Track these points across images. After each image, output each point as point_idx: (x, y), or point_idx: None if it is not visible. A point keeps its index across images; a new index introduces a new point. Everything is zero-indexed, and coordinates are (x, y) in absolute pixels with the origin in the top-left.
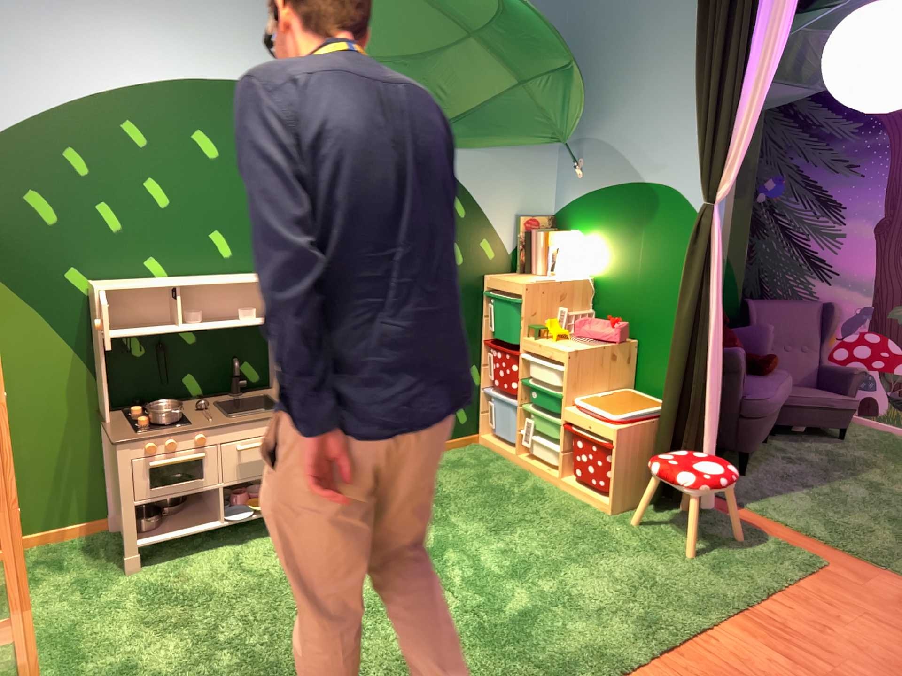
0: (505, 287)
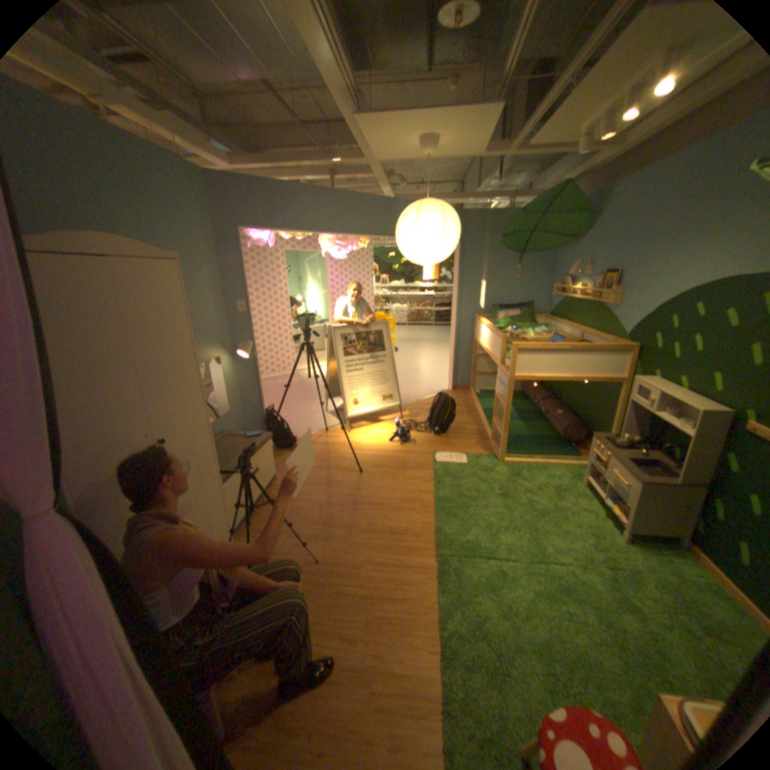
0: None
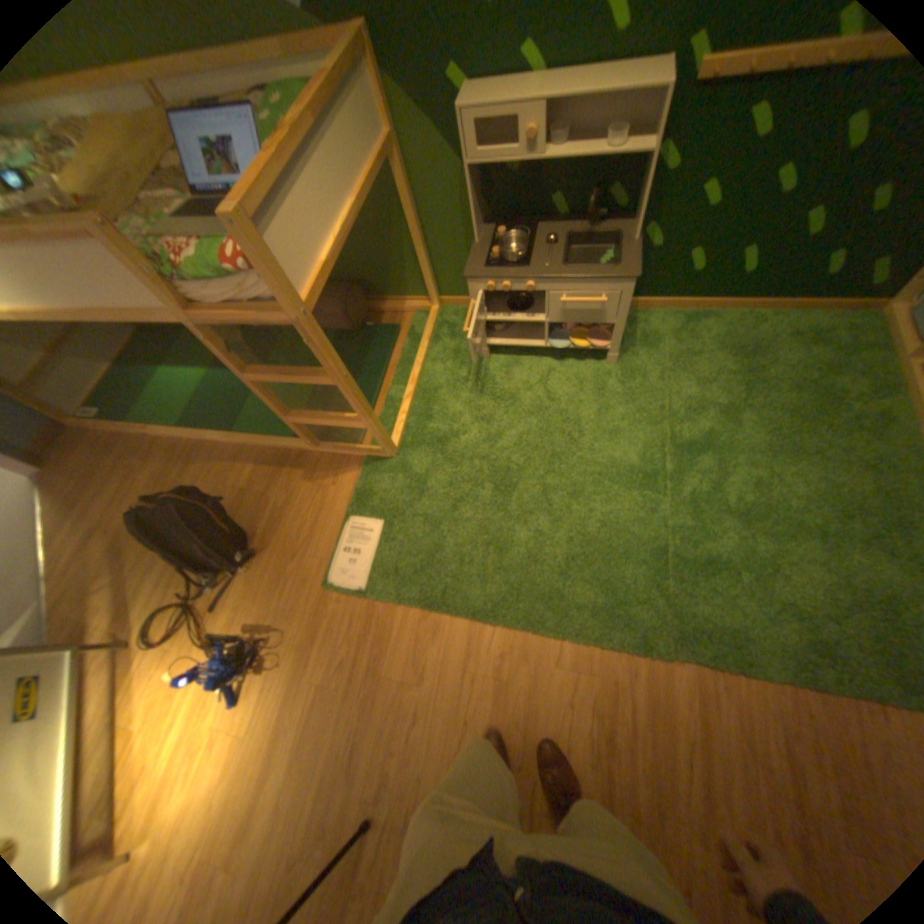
0: None
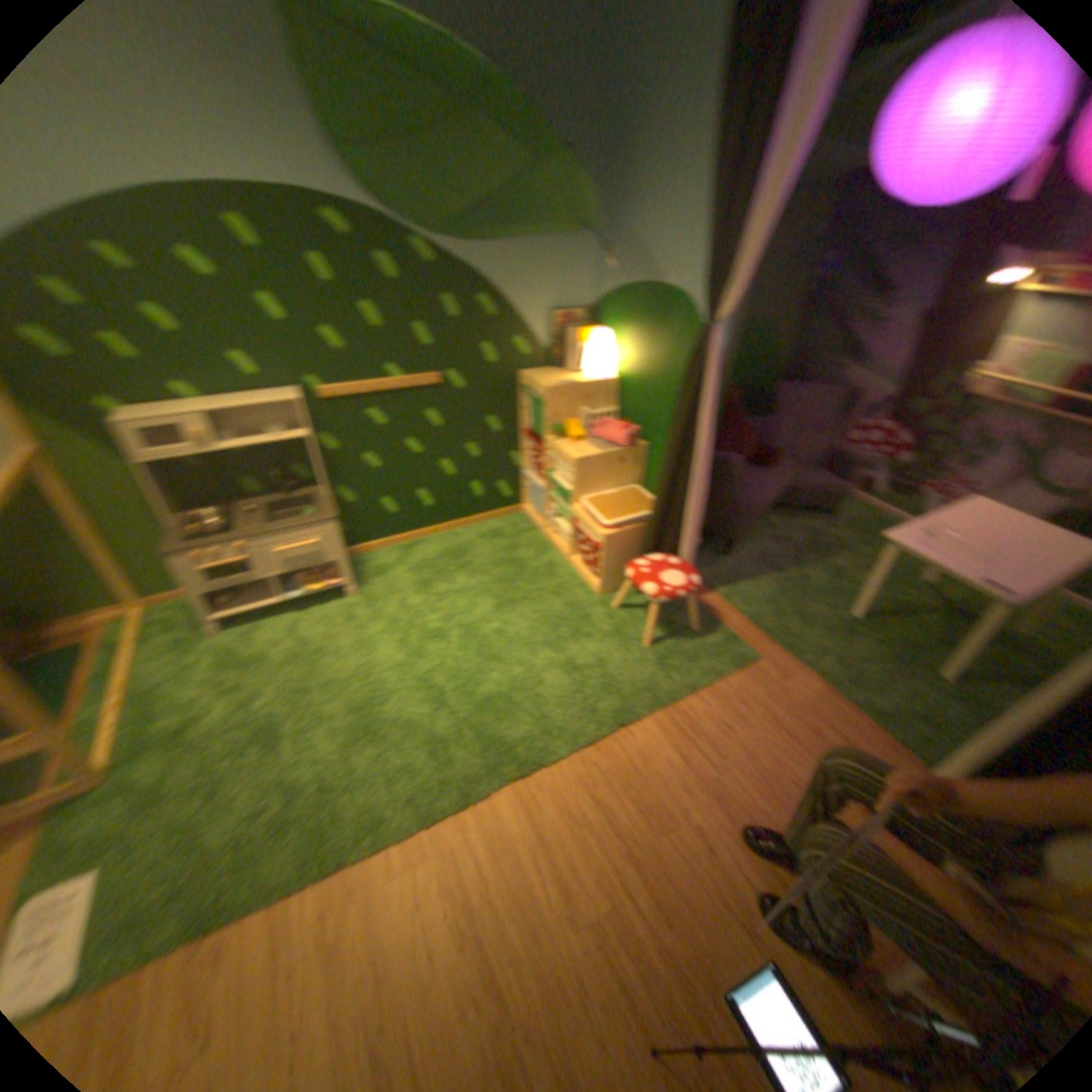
0: (530, 388)
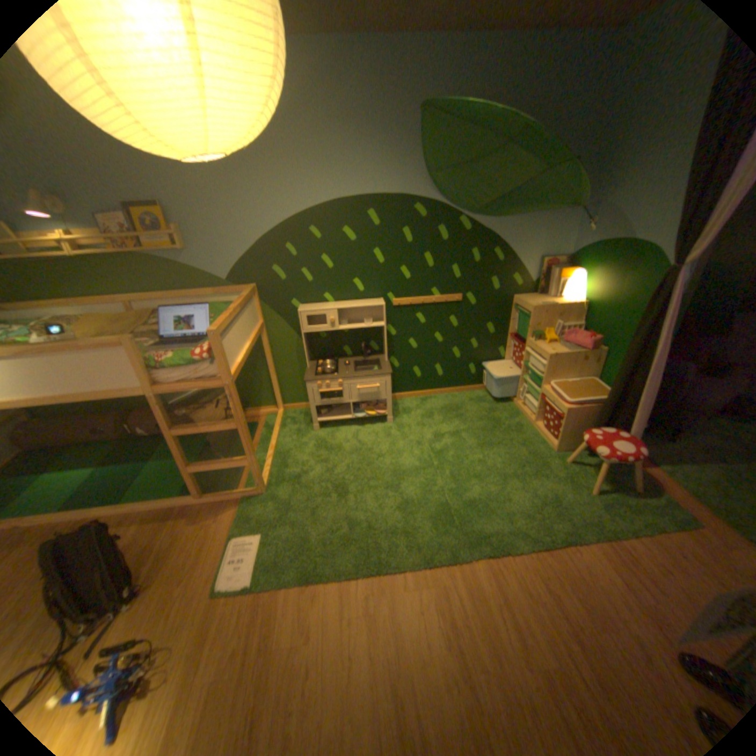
0: (522, 306)
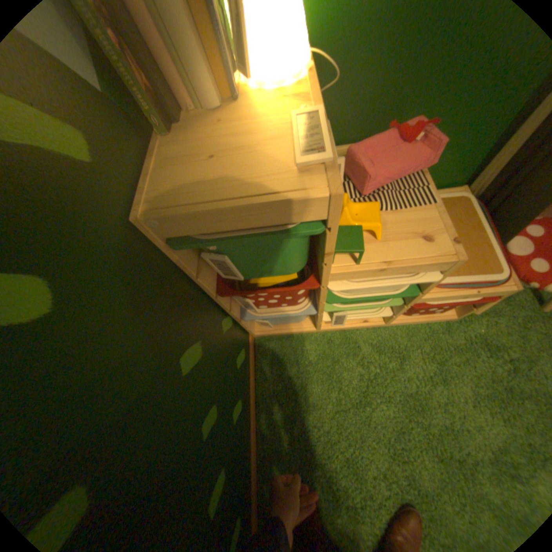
0: (242, 220)
